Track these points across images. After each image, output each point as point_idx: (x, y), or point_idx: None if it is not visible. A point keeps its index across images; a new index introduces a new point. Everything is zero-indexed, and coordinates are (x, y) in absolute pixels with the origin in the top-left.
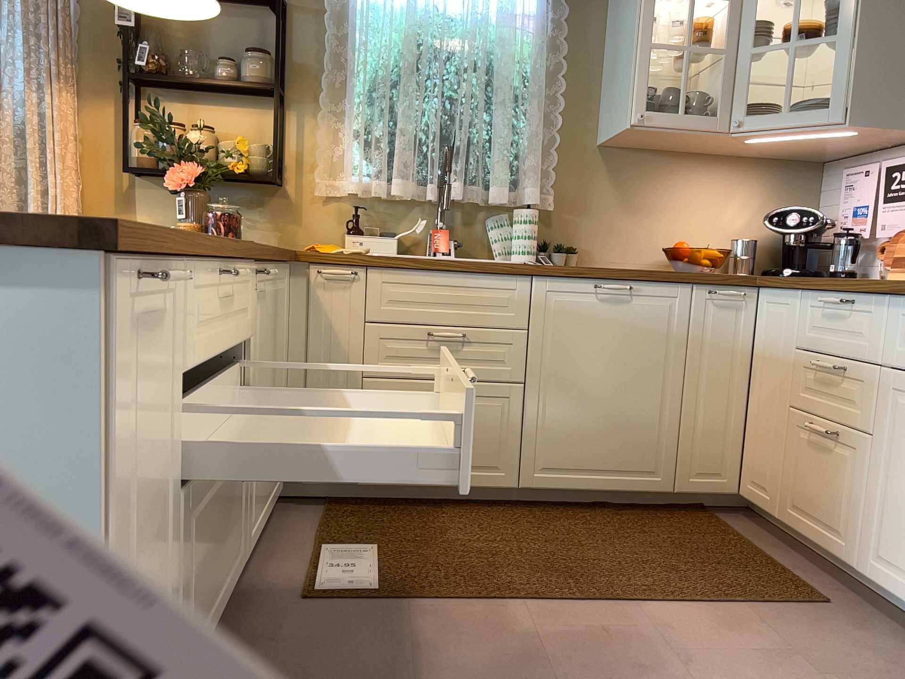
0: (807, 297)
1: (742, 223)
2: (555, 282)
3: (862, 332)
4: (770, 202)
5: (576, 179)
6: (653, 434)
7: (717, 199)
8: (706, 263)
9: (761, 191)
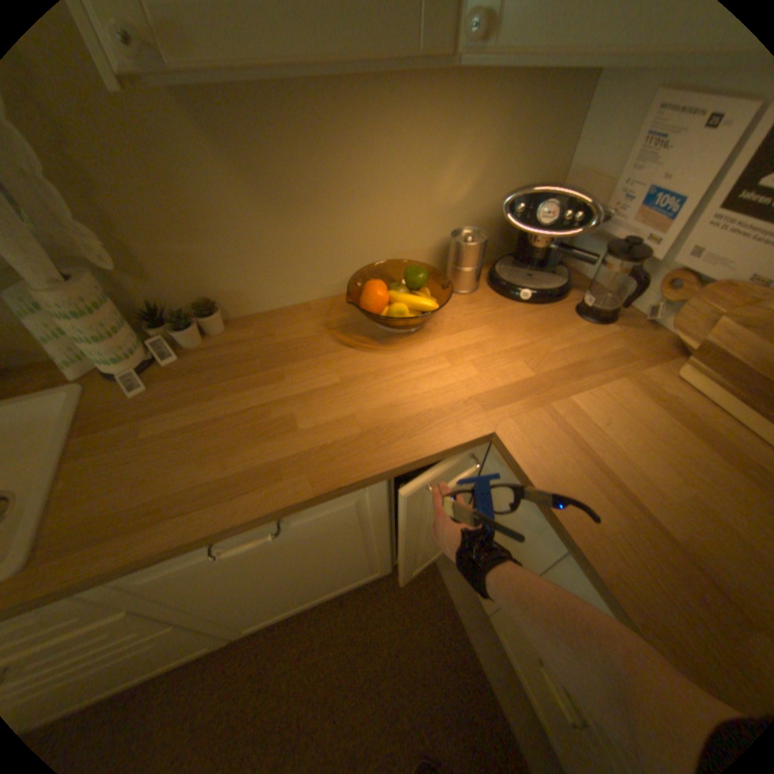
0: (586, 568)
1: (466, 193)
2: (115, 577)
3: None
4: (512, 146)
5: (140, 168)
6: (361, 568)
7: (429, 157)
8: (413, 318)
9: (500, 126)
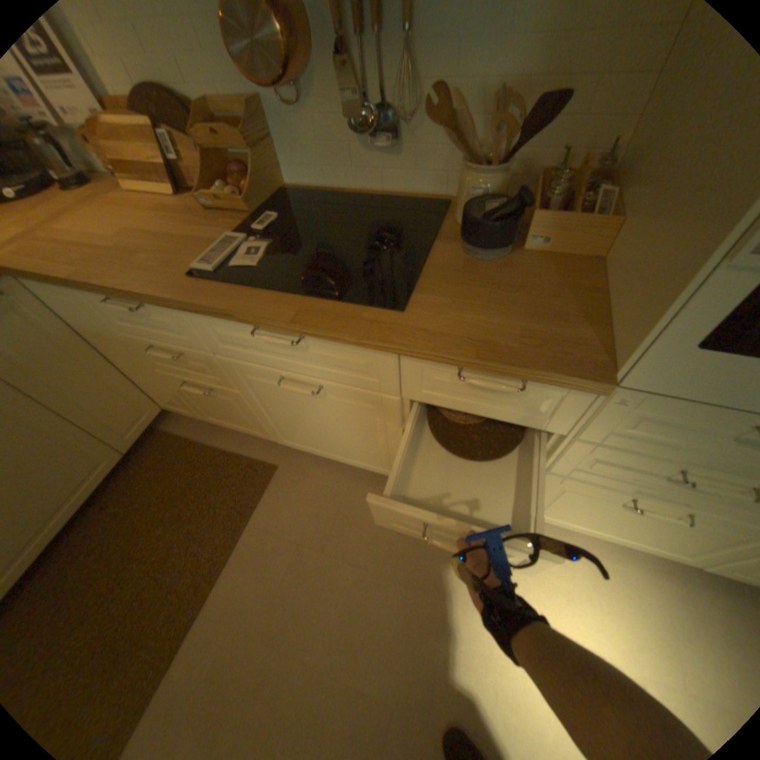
0: (80, 291)
1: None
2: None
3: (172, 329)
4: None
5: None
6: (61, 456)
7: None
8: None
9: None
